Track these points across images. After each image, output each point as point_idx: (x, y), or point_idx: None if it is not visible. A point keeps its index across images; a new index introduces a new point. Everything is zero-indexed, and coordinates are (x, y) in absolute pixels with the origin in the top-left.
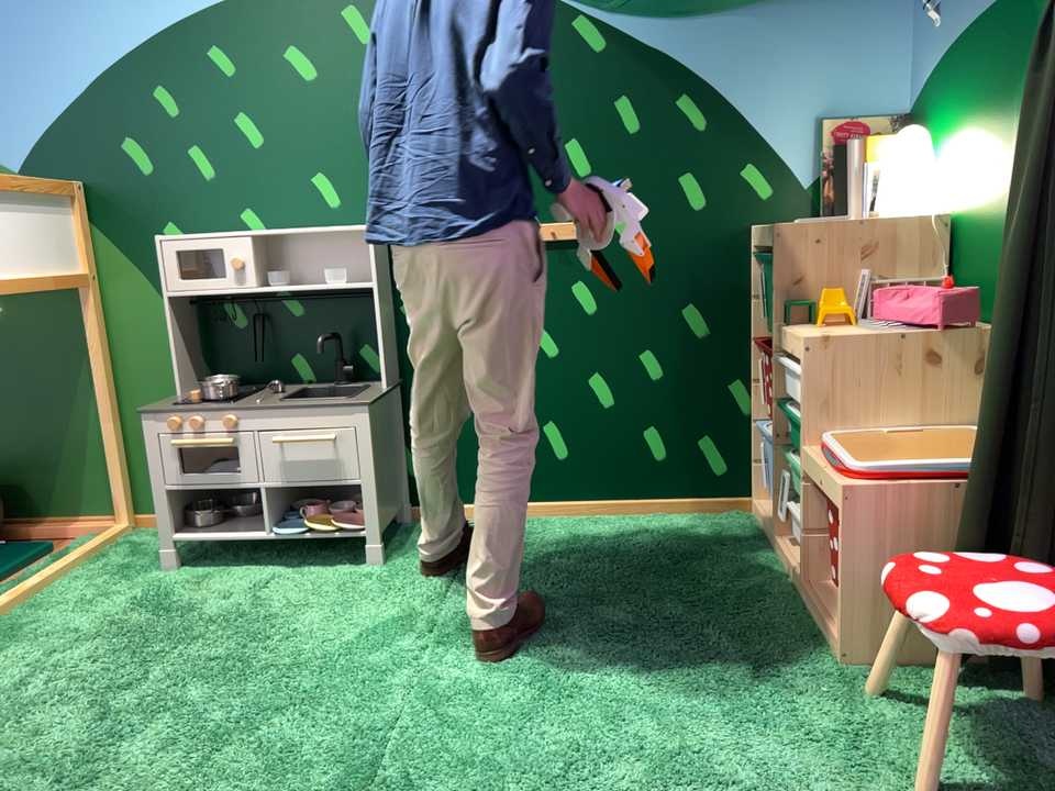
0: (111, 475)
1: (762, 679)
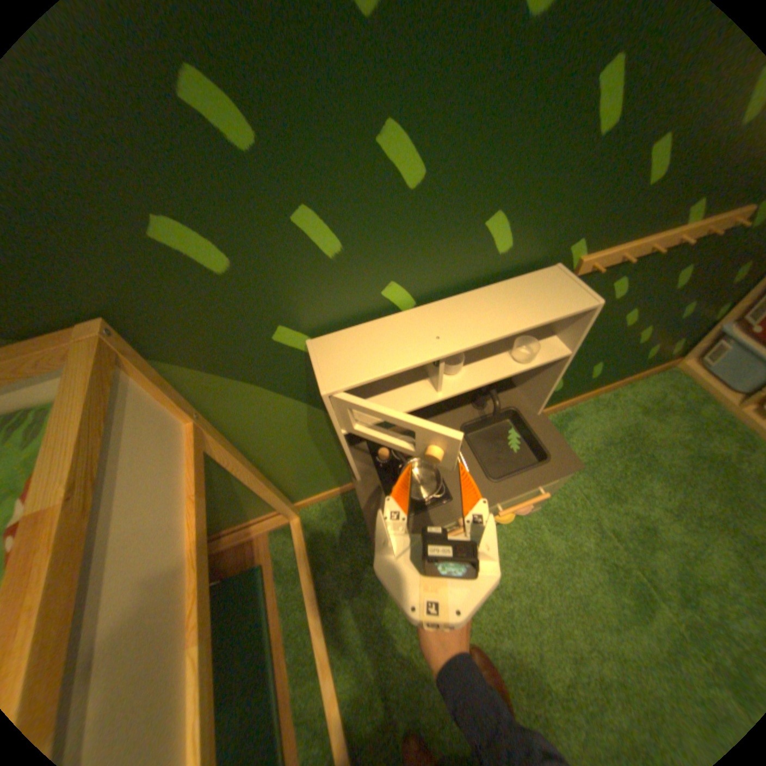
0: (278, 507)
1: None
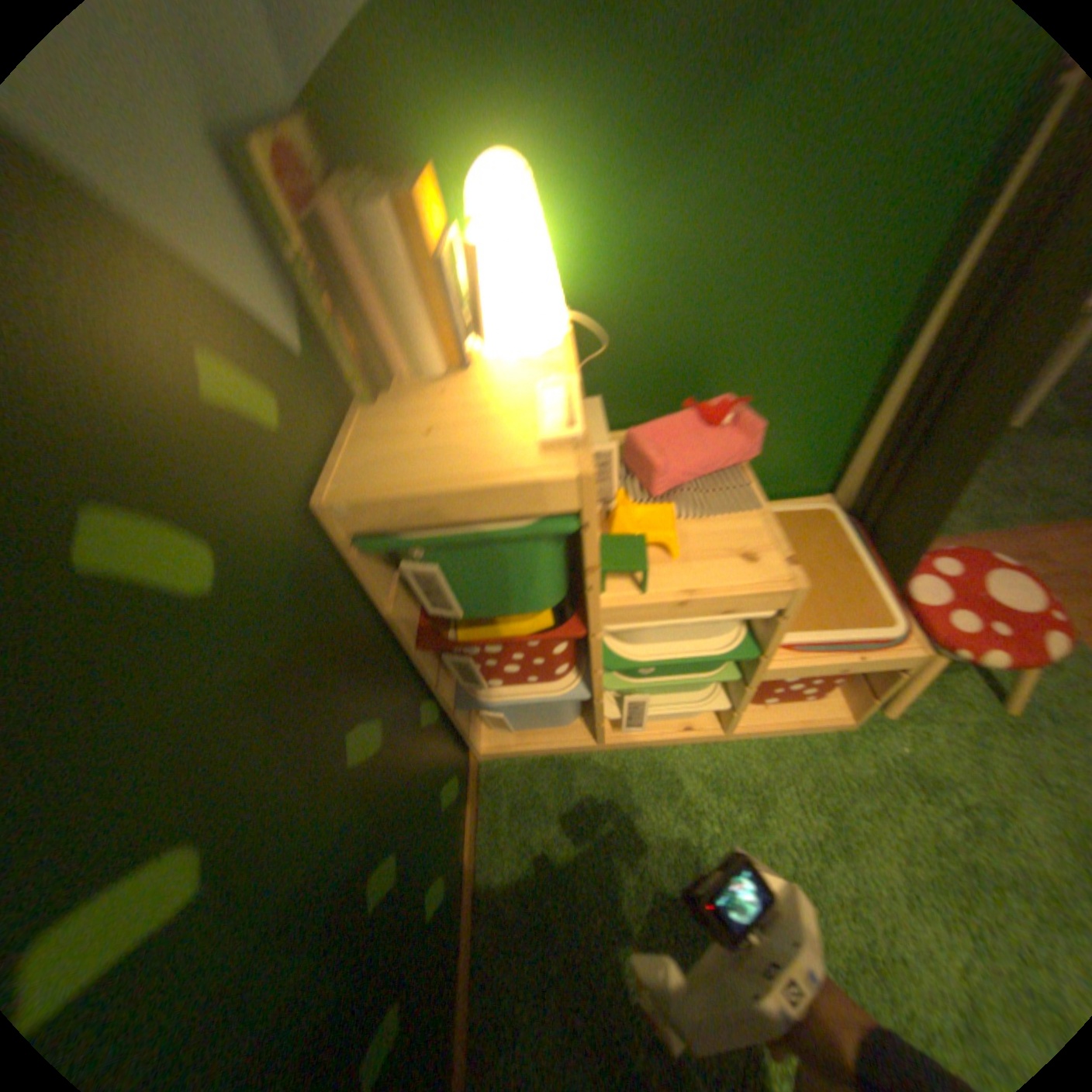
0: None
1: (910, 805)
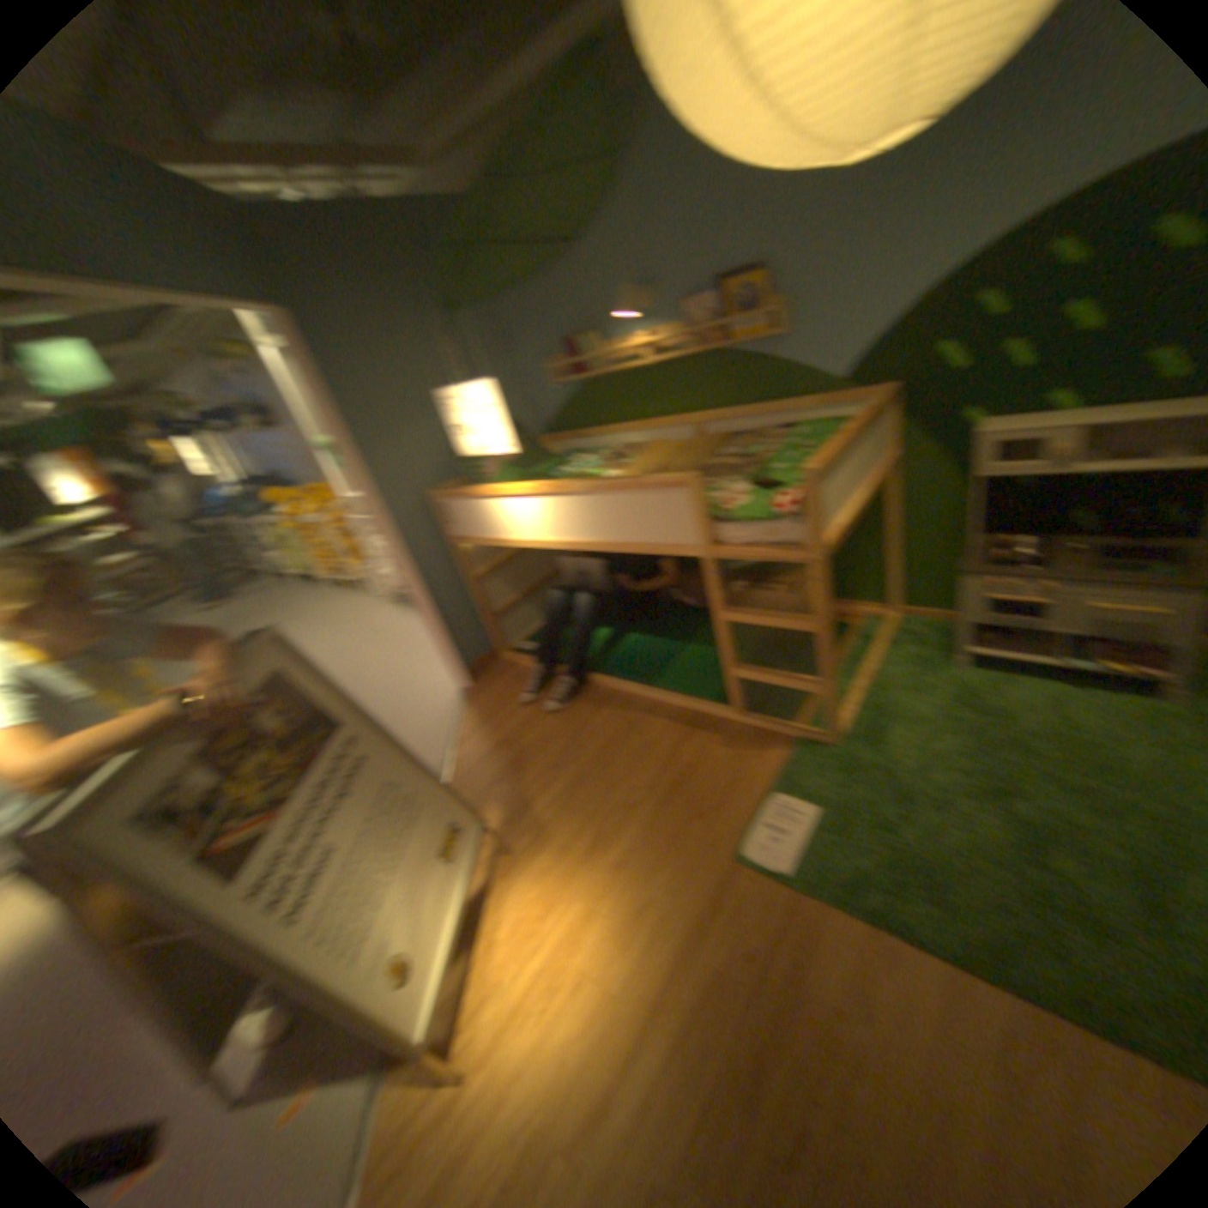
0: (894, 585)
1: None
